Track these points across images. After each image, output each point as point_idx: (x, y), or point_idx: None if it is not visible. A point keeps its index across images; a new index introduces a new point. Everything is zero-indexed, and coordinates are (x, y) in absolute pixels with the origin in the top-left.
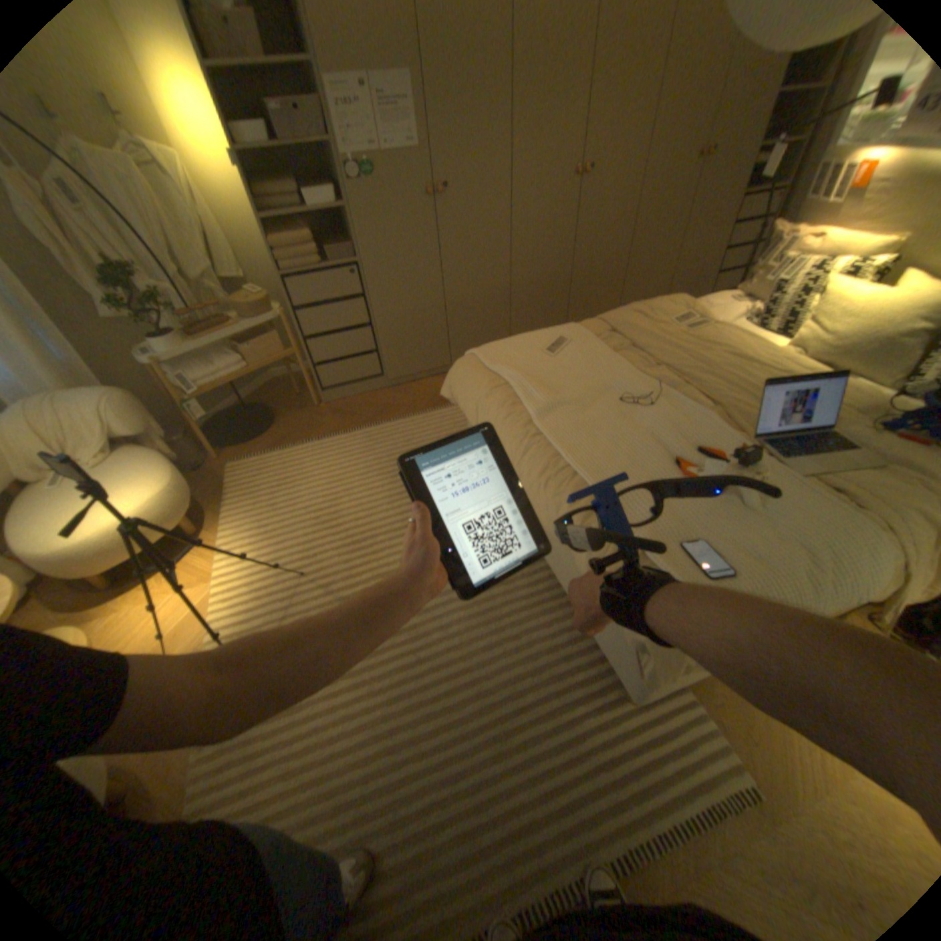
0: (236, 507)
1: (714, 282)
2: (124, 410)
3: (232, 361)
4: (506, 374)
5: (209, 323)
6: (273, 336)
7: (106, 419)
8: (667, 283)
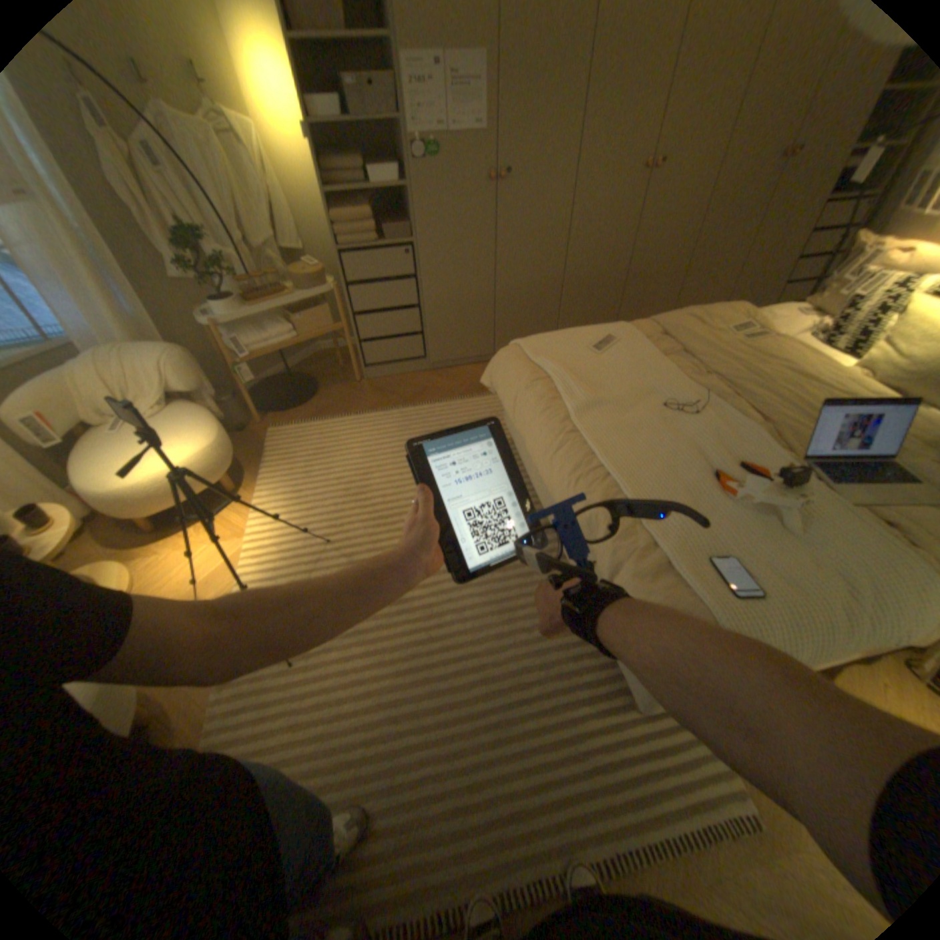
0: (274, 470)
1: (781, 293)
2: (182, 367)
3: (284, 330)
4: (550, 367)
5: (267, 291)
6: (325, 309)
7: (166, 373)
8: (729, 290)
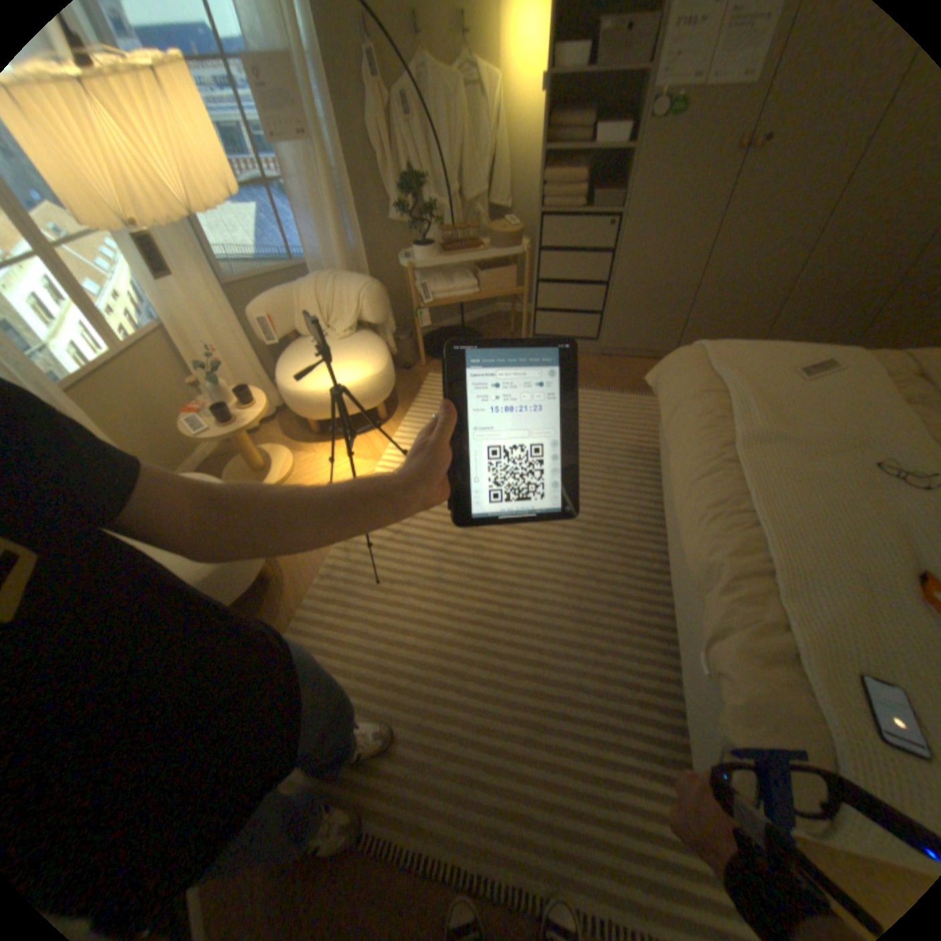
0: (421, 412)
1: None
2: (375, 301)
3: (468, 285)
4: (733, 380)
5: (464, 244)
6: (511, 270)
7: (362, 304)
8: None
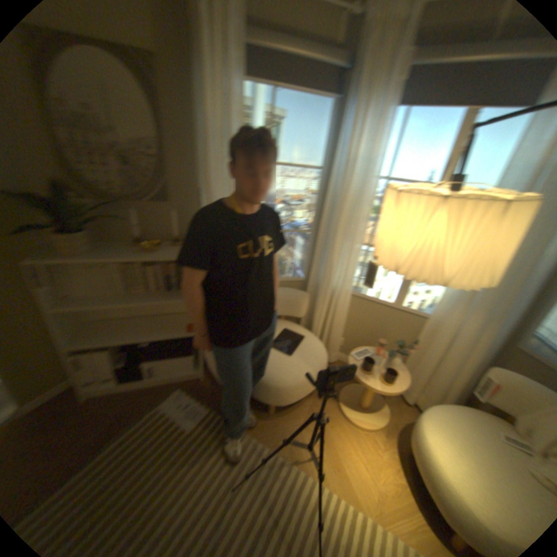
0: None
1: None
2: None
3: None
4: None
5: None
6: None
7: None
8: None
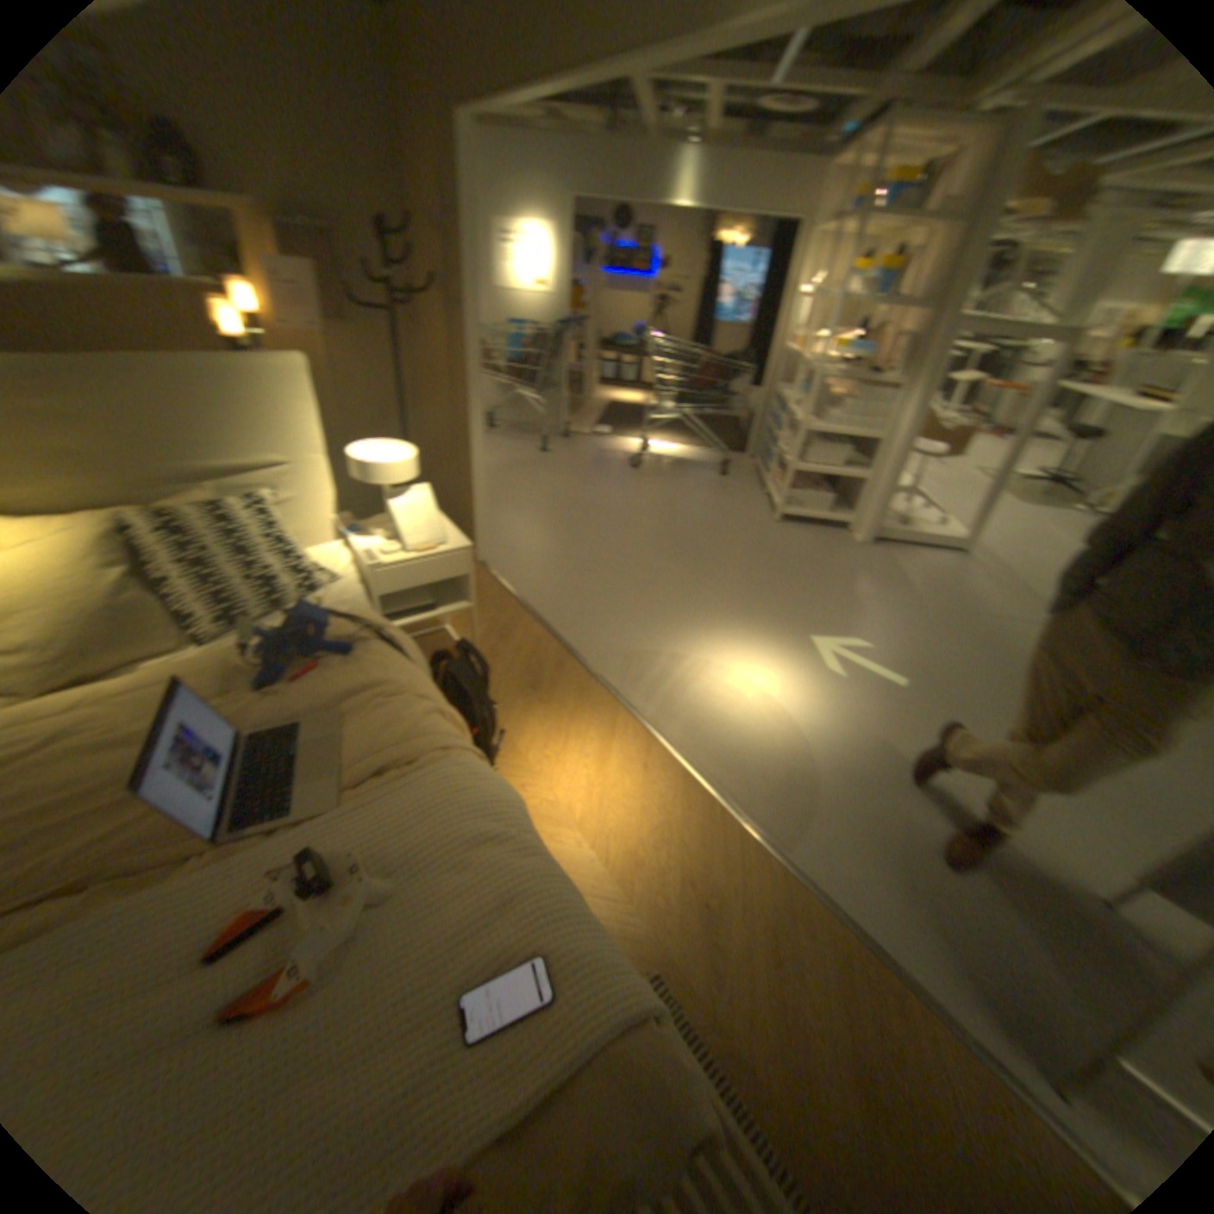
0: None
1: None
2: None
3: None
4: None
5: None
6: None
7: None
8: None
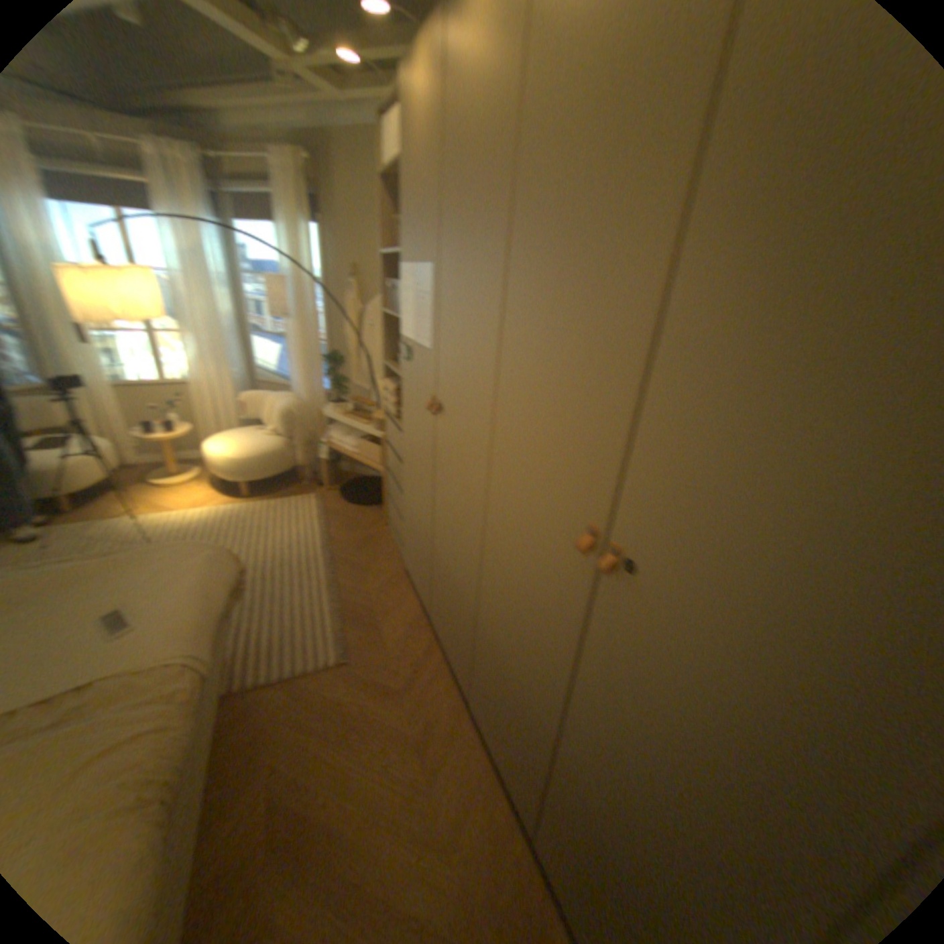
0: (254, 508)
1: None
2: (276, 420)
3: (349, 444)
4: (90, 568)
5: (369, 416)
6: (376, 449)
7: (274, 419)
8: None
